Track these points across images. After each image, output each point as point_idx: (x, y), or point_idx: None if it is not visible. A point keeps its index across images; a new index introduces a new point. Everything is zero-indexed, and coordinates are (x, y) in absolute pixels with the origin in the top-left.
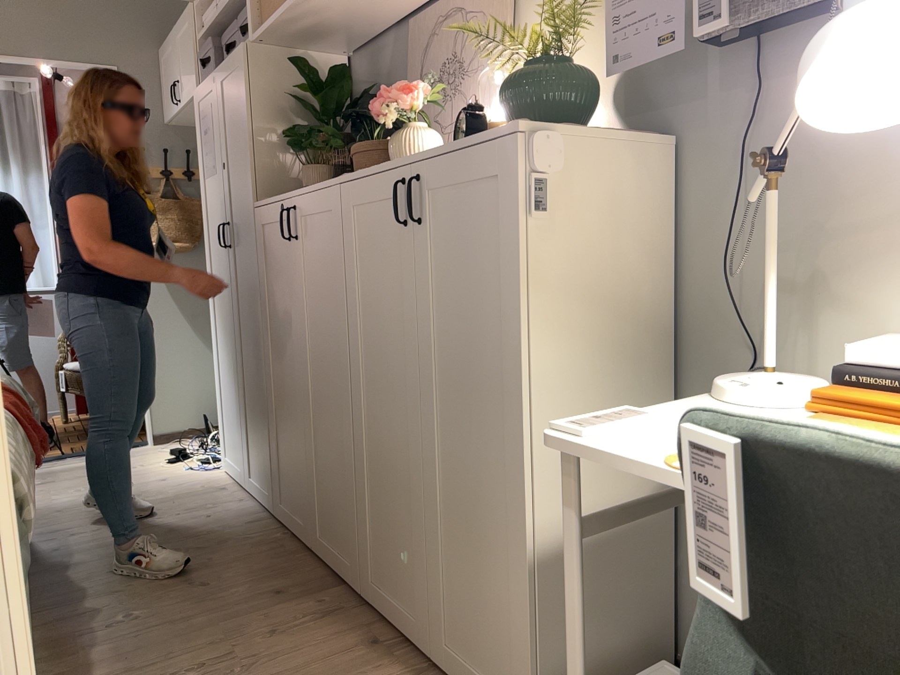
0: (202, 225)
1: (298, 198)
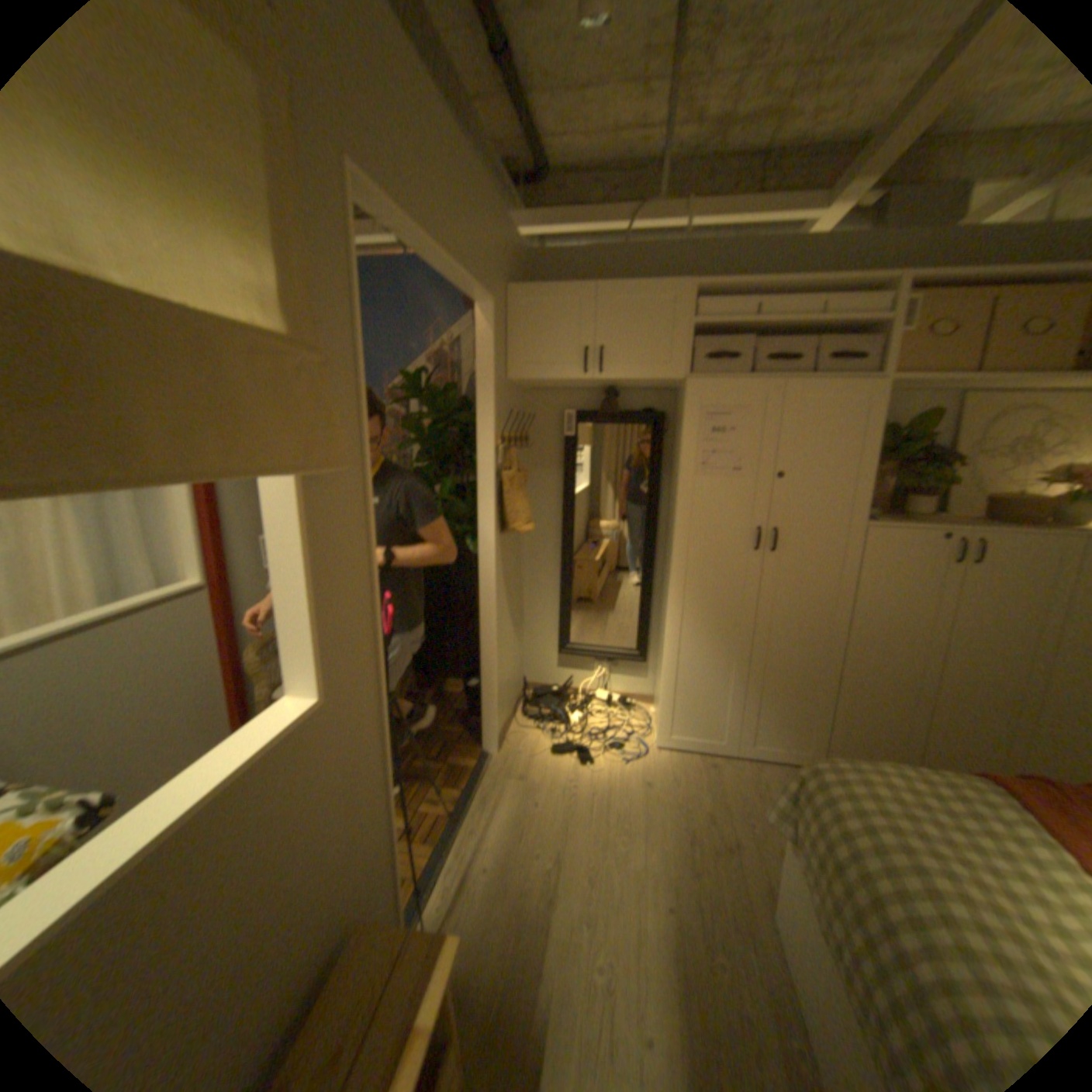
0: (676, 521)
1: (998, 535)
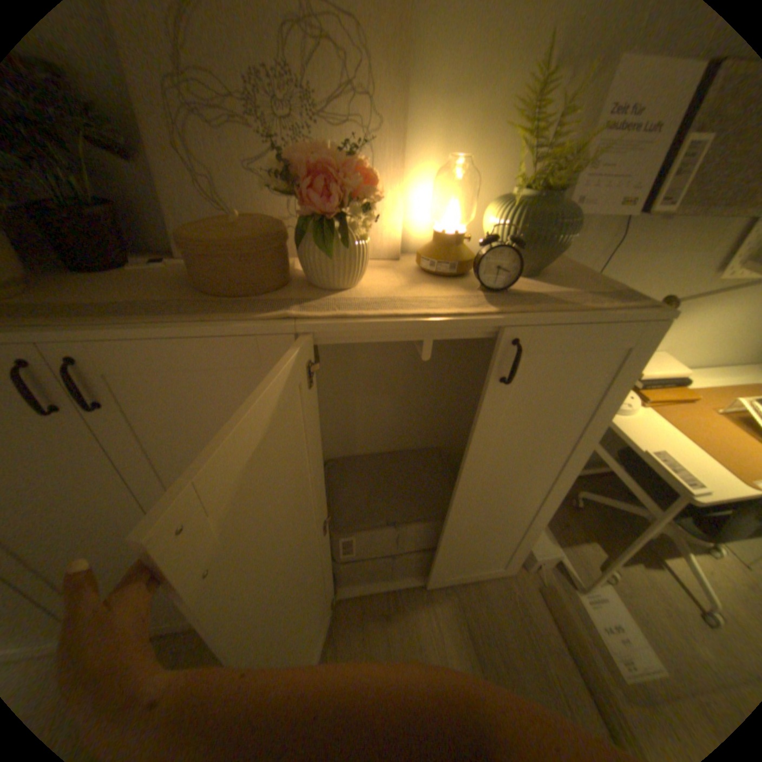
0: None
1: (96, 341)
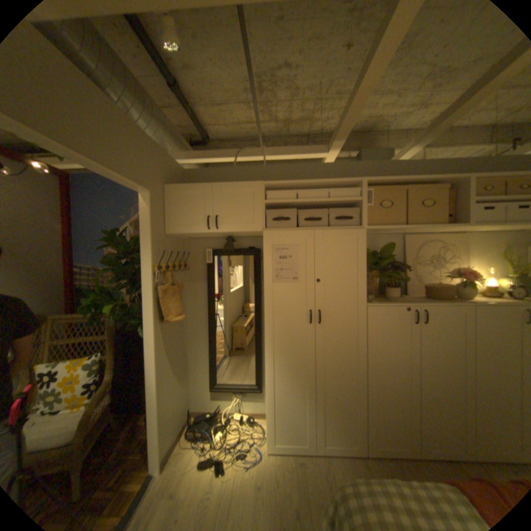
0: (264, 308)
1: (432, 307)
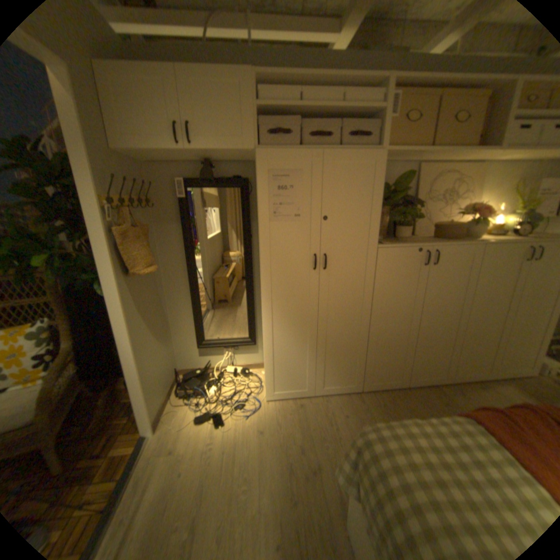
0: (261, 254)
1: (445, 246)
